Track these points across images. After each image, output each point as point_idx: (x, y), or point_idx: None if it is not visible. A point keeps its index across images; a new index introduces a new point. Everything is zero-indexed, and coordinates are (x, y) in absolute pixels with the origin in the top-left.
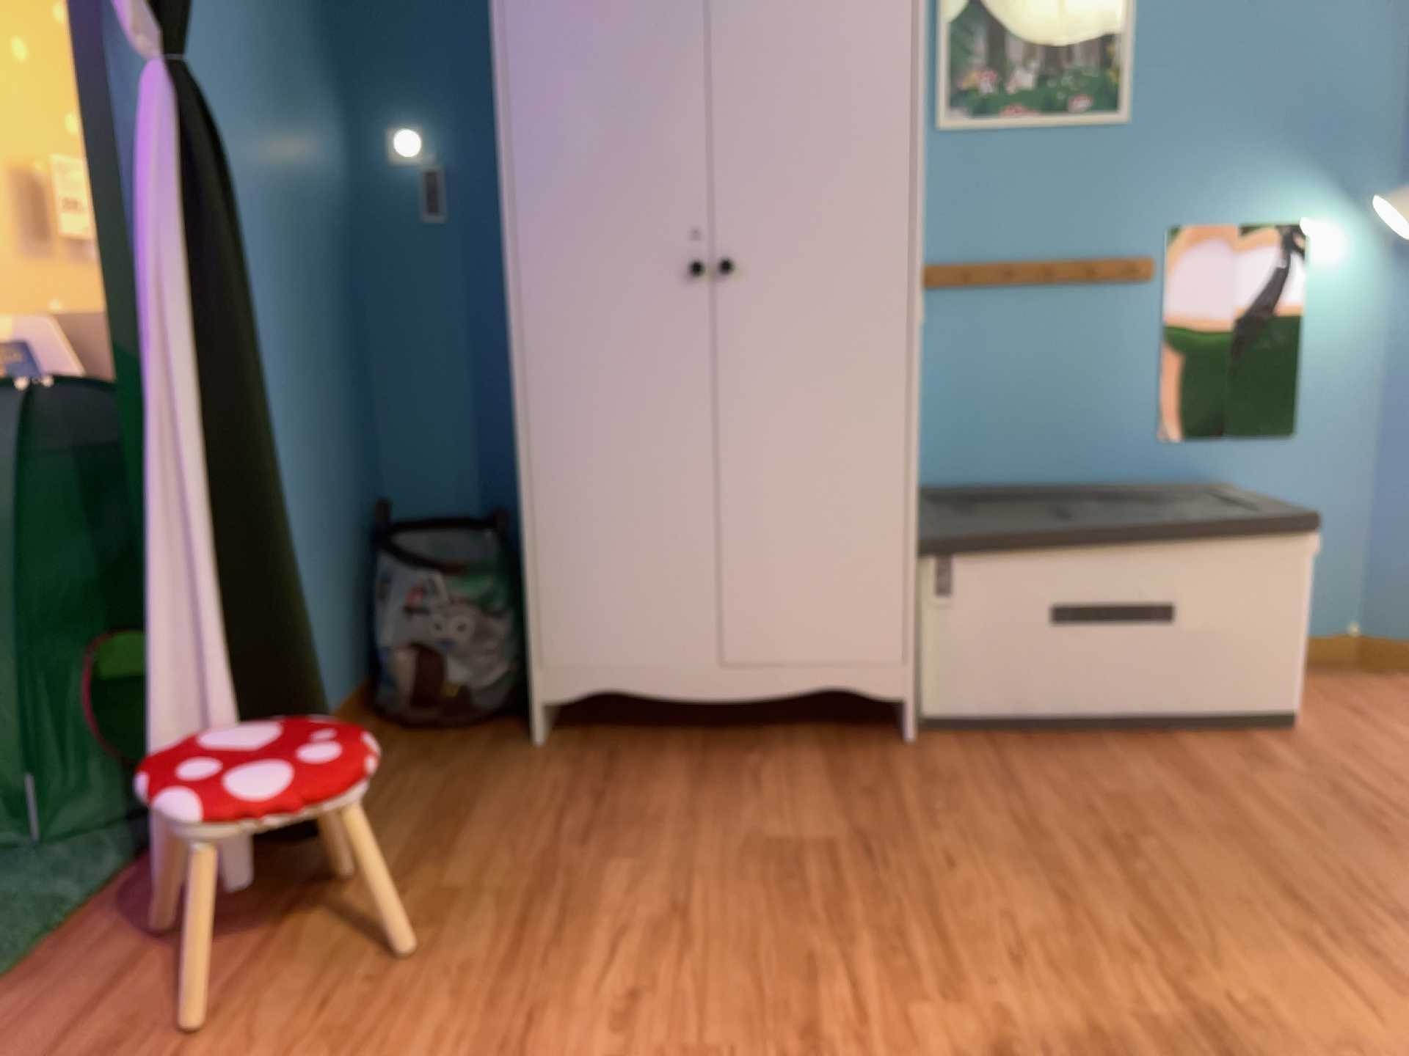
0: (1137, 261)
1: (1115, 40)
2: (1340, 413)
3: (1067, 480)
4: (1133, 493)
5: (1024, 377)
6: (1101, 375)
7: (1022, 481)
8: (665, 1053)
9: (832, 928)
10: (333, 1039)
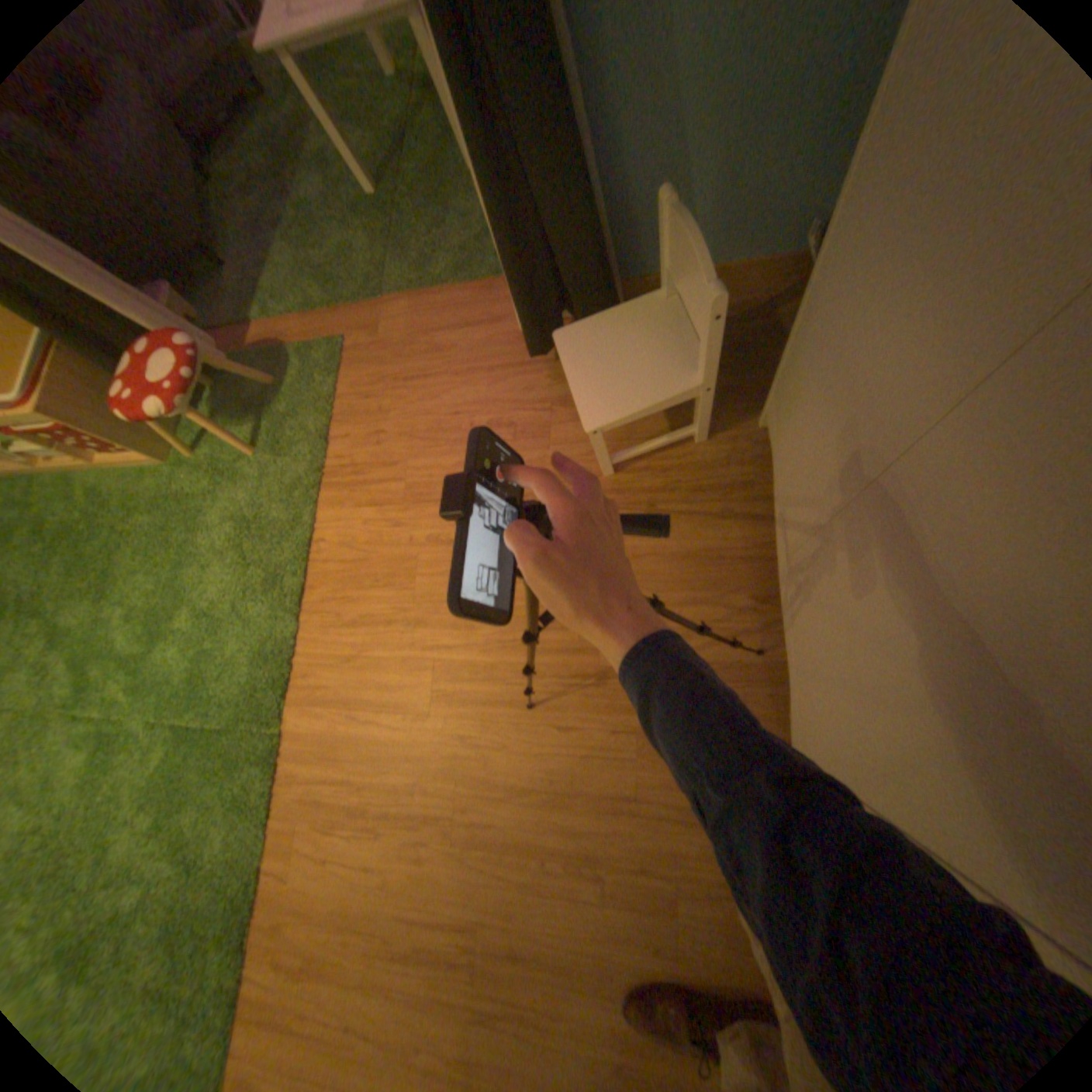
0: None
1: None
2: None
3: None
4: None
5: None
6: None
7: None
8: (415, 568)
9: (498, 649)
10: (434, 435)
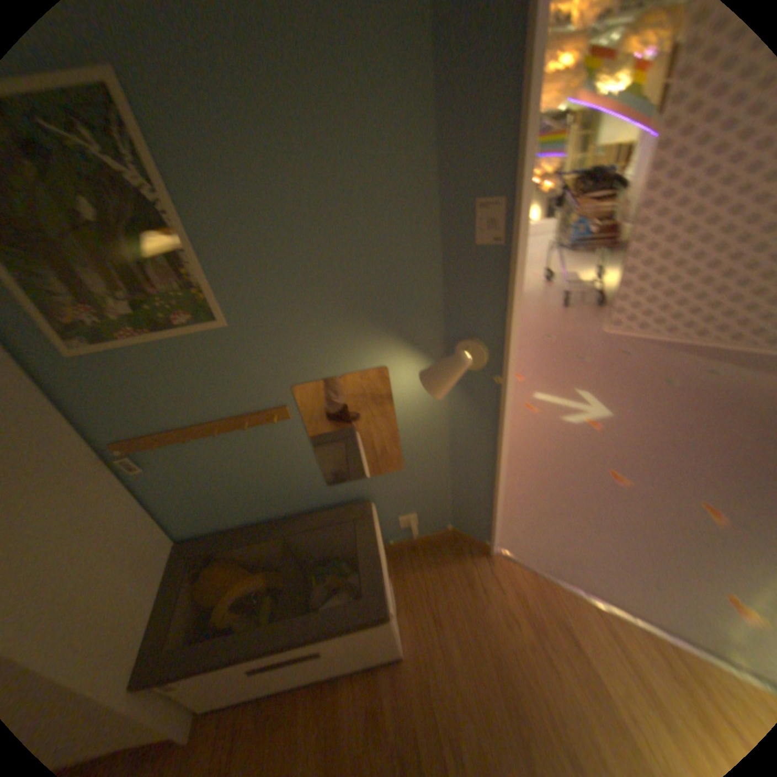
0: (273, 410)
1: (180, 263)
2: (424, 452)
3: (279, 512)
4: (314, 519)
5: (229, 478)
6: (277, 467)
7: (253, 519)
8: None
9: None
10: None
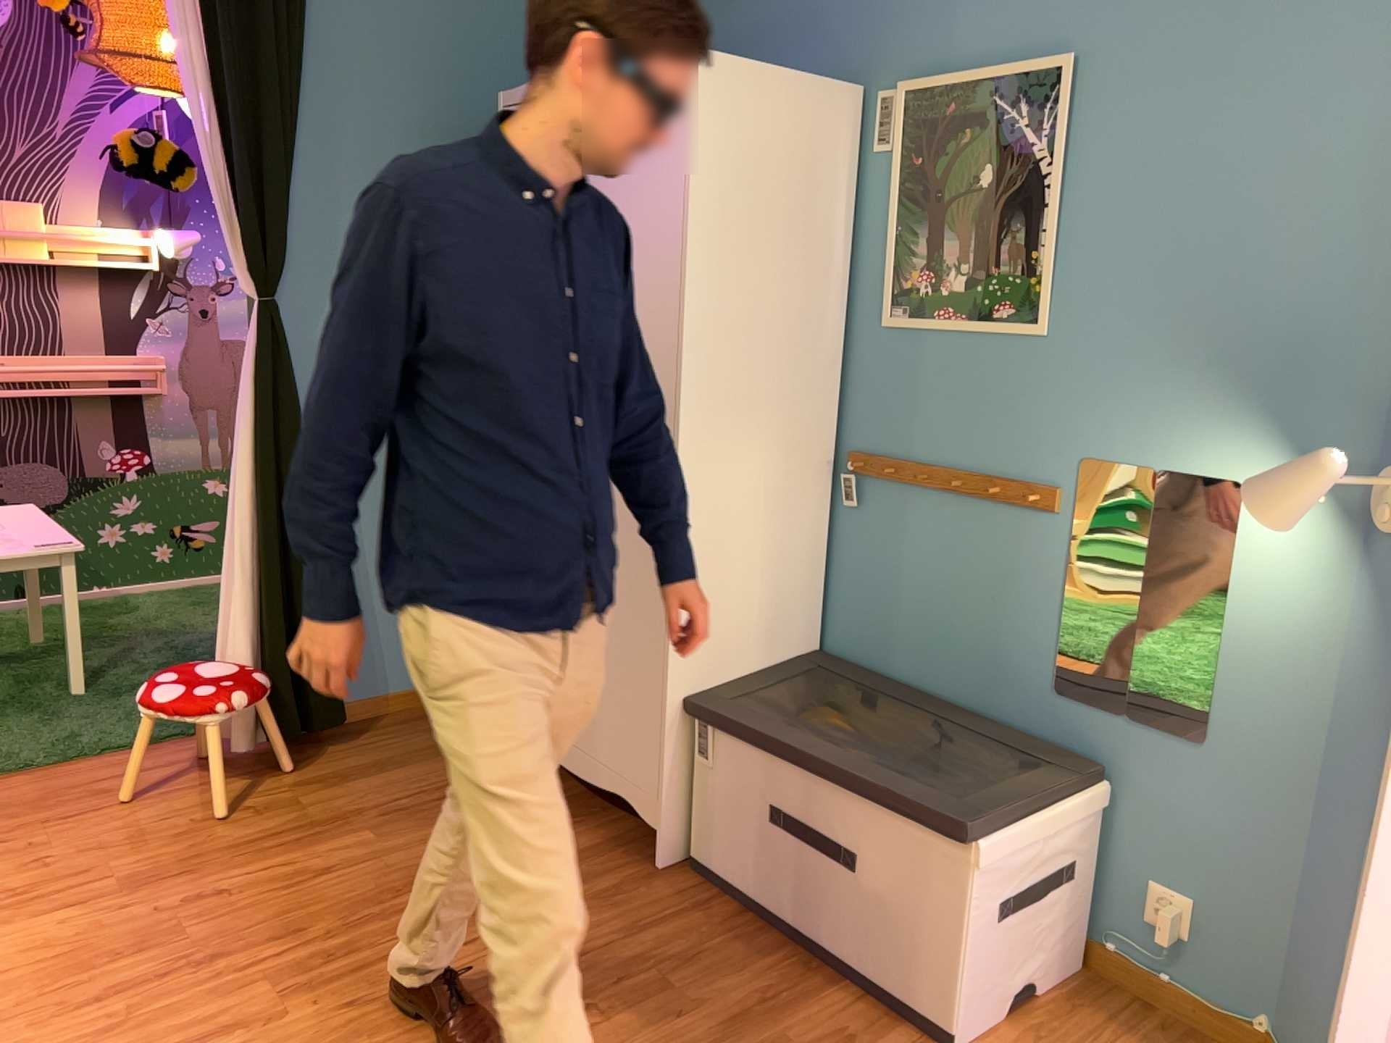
0: (1040, 489)
1: (1036, 249)
2: (1263, 733)
3: (962, 700)
4: (999, 736)
5: (935, 583)
6: (1001, 602)
7: (924, 686)
8: (179, 923)
9: (347, 928)
10: (139, 837)
